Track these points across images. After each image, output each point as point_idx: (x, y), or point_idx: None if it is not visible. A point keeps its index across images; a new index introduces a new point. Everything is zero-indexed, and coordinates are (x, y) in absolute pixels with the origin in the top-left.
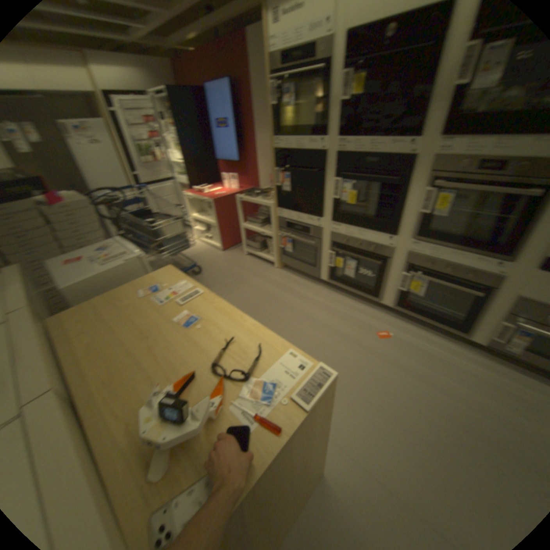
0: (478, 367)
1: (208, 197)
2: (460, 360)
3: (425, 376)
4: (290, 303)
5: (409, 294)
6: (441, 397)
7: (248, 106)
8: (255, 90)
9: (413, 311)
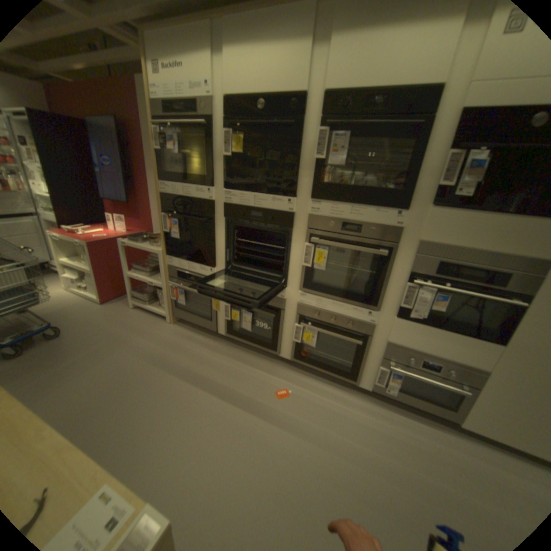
0: (367, 415)
1: (79, 240)
2: (352, 410)
3: (321, 438)
4: (178, 367)
5: (302, 346)
6: (337, 461)
7: (136, 148)
8: (143, 134)
9: (308, 363)
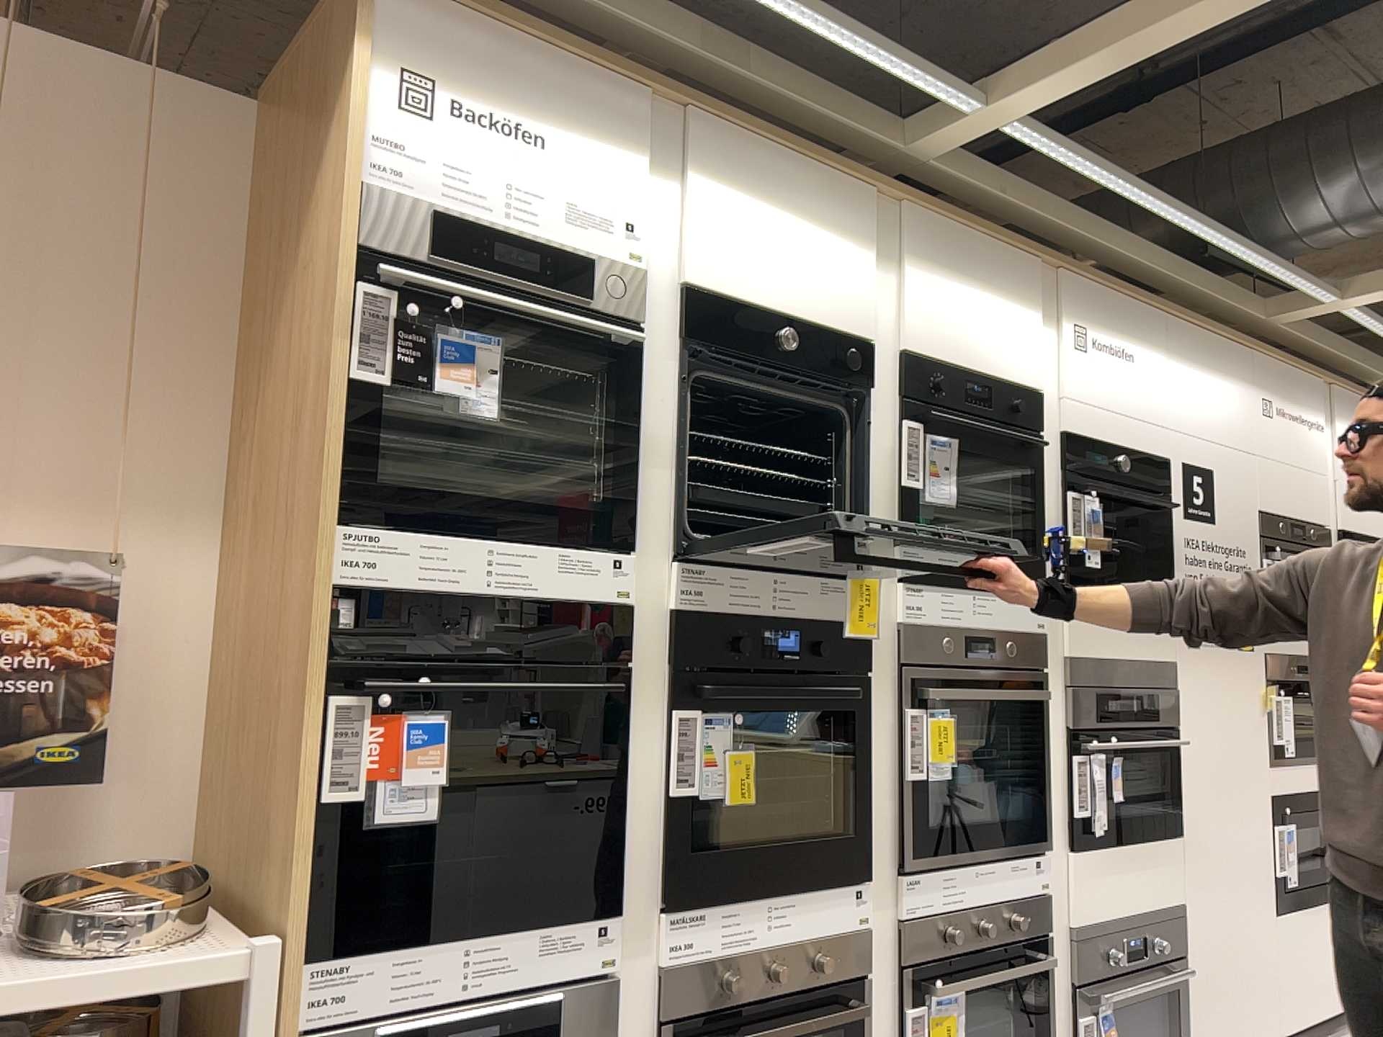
0: None
1: None
2: None
3: None
4: None
5: None
6: None
7: None
8: None
9: None
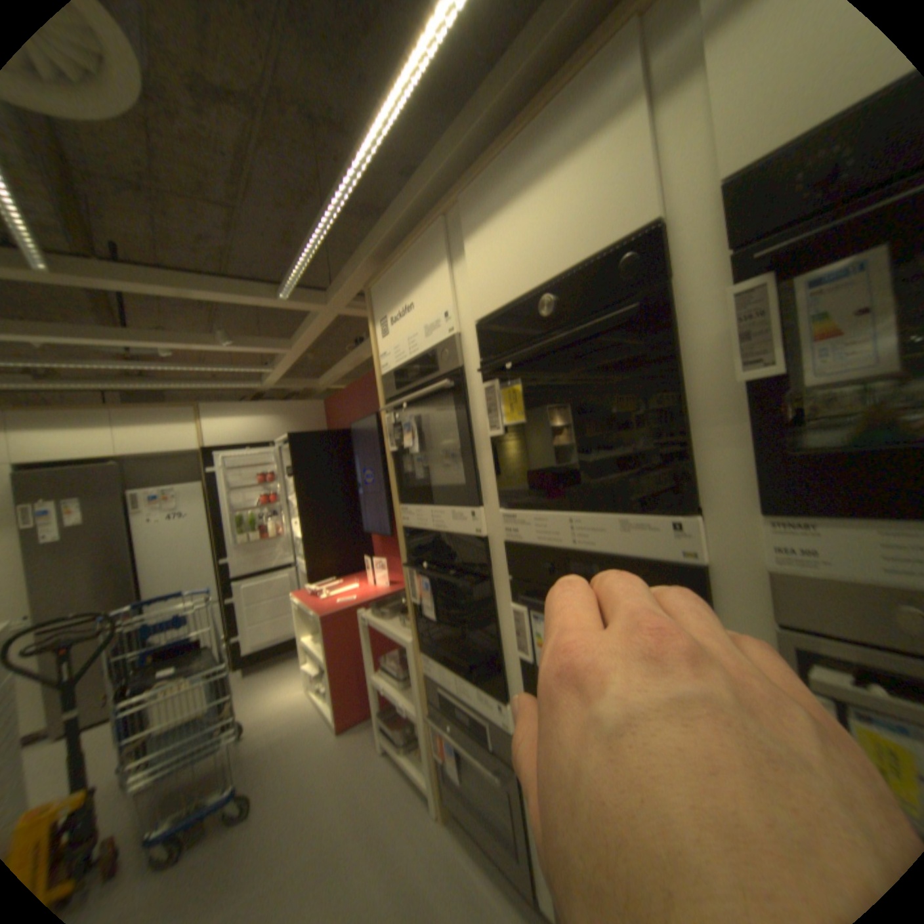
0: None
1: (316, 605)
2: None
3: None
4: None
5: None
6: None
7: None
8: None
9: None
